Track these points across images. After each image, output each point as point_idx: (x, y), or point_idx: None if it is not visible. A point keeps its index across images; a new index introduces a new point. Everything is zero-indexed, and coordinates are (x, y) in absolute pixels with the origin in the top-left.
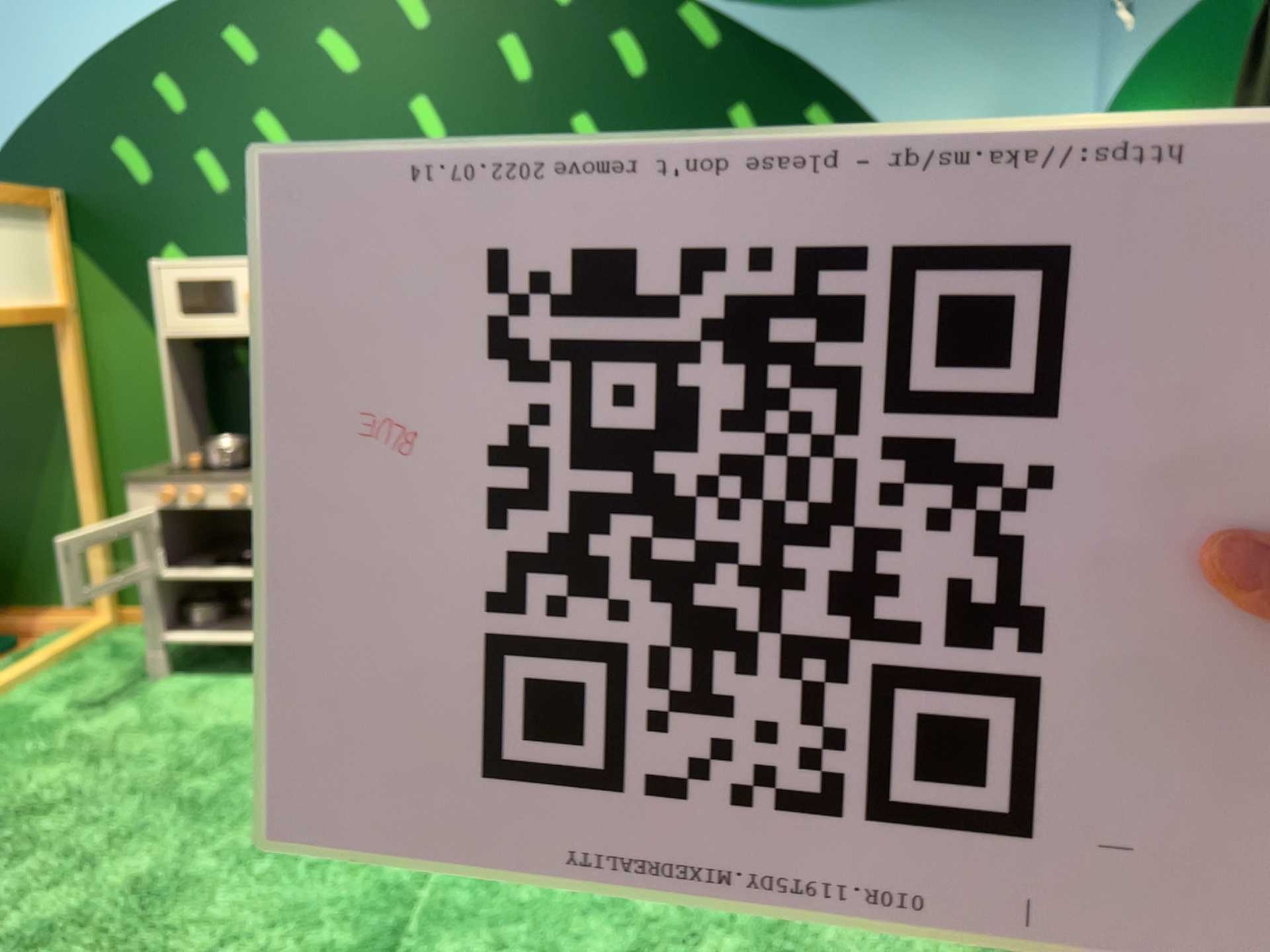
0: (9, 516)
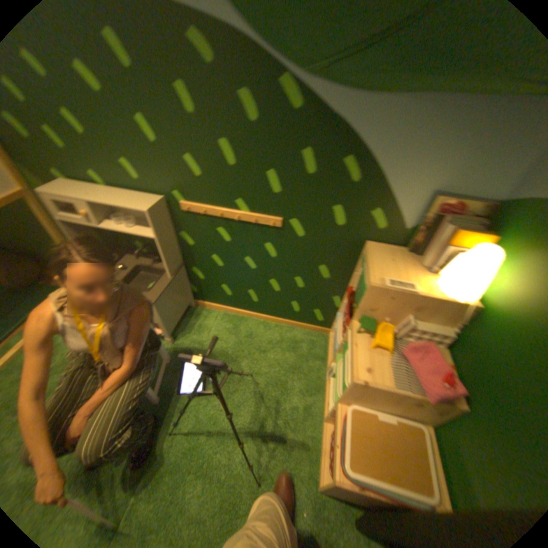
0: (47, 249)
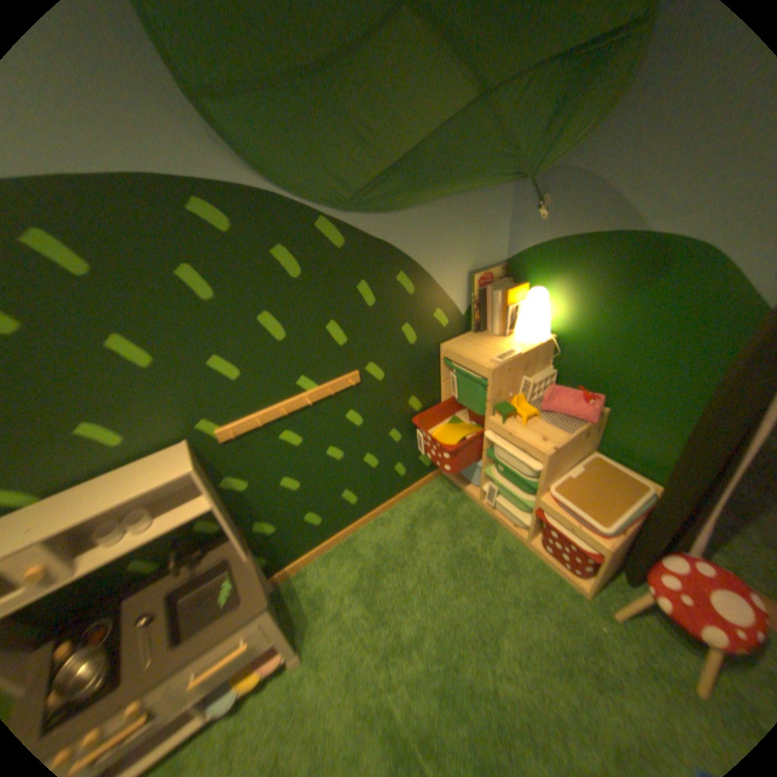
0: None
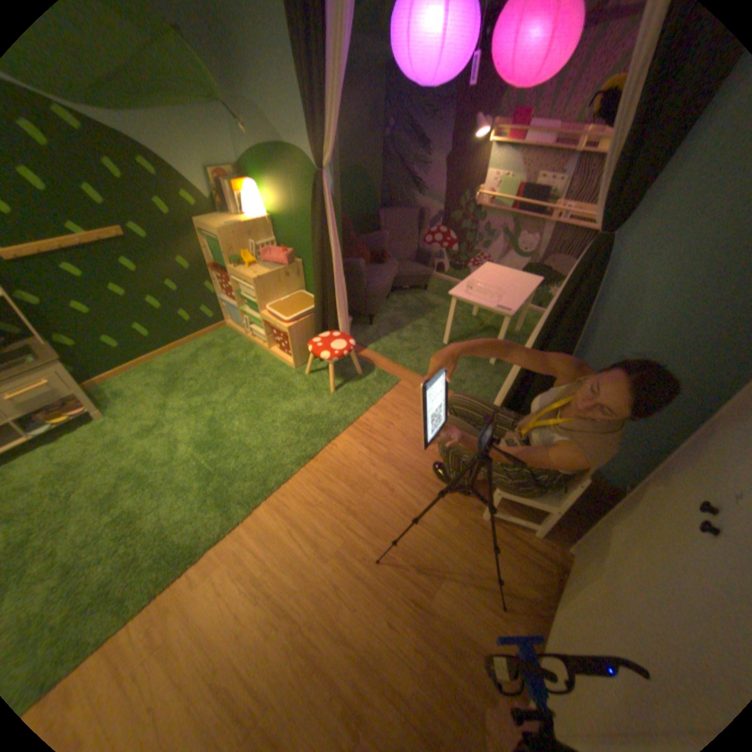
0: None
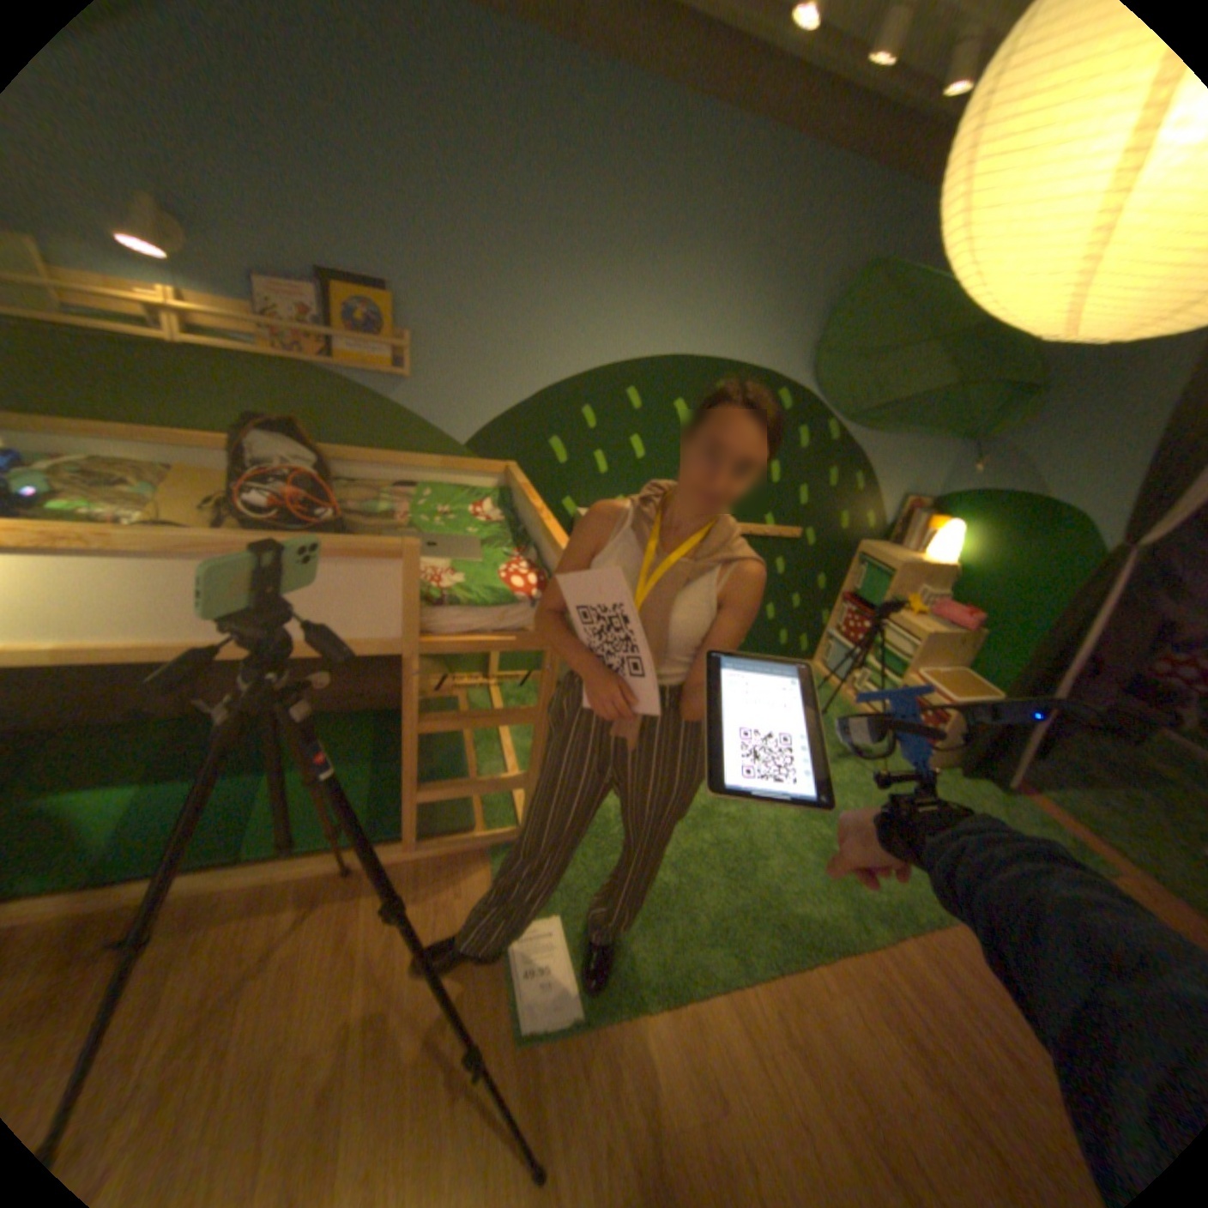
0: None
